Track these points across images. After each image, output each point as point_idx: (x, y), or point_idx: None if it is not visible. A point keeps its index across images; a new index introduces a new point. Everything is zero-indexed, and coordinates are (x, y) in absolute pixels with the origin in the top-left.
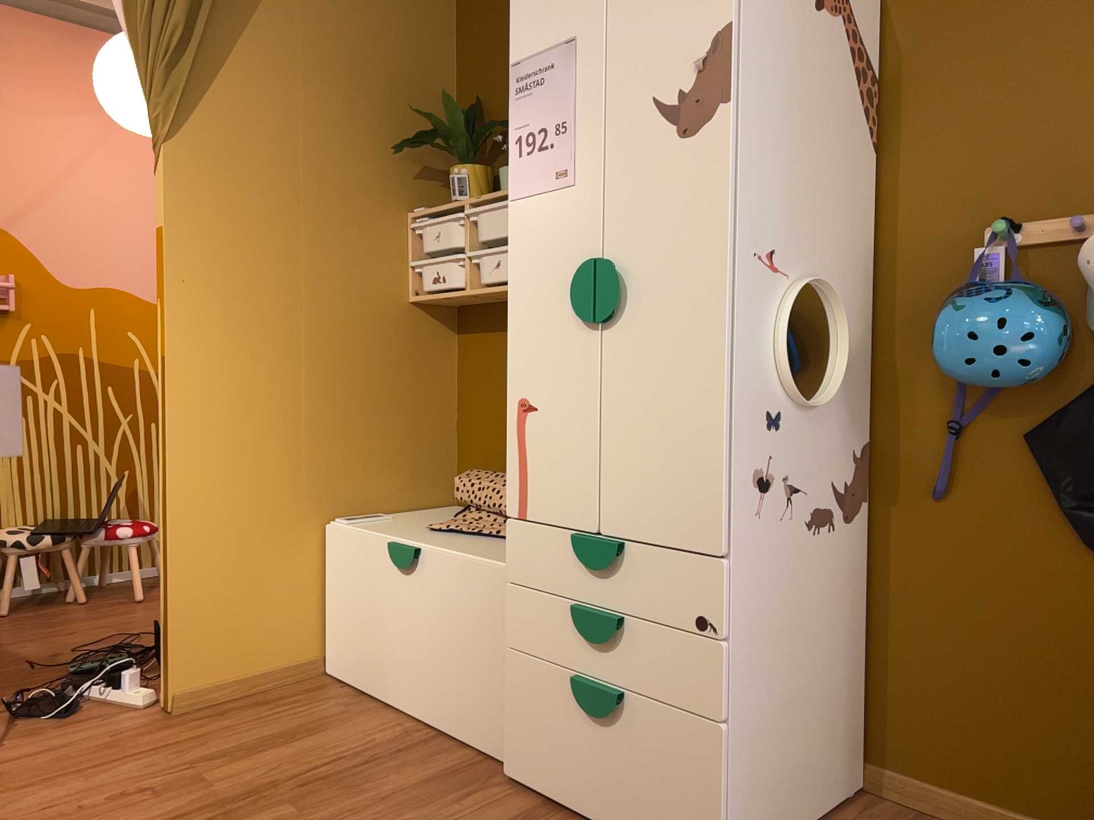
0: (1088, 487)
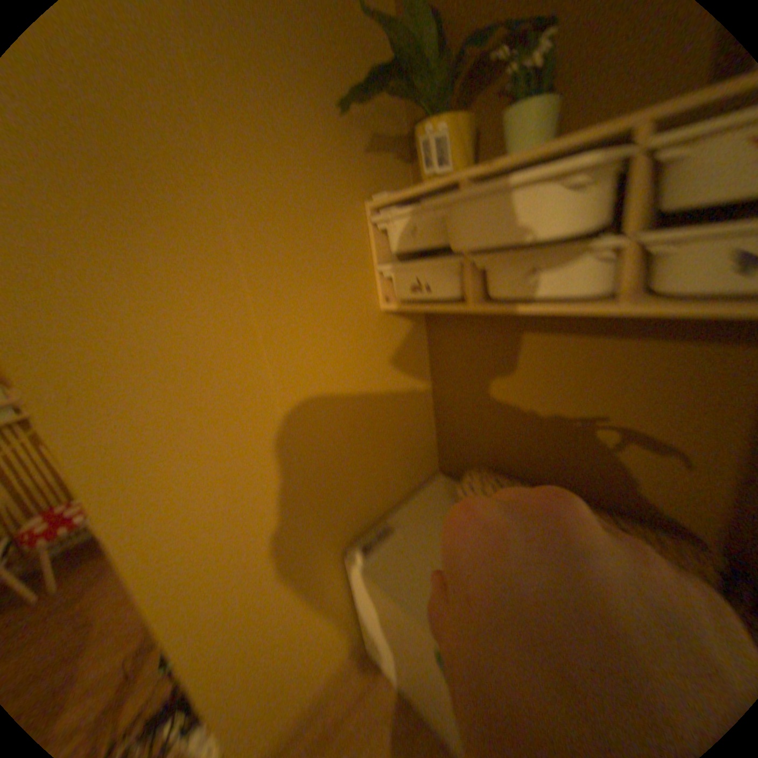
0: None
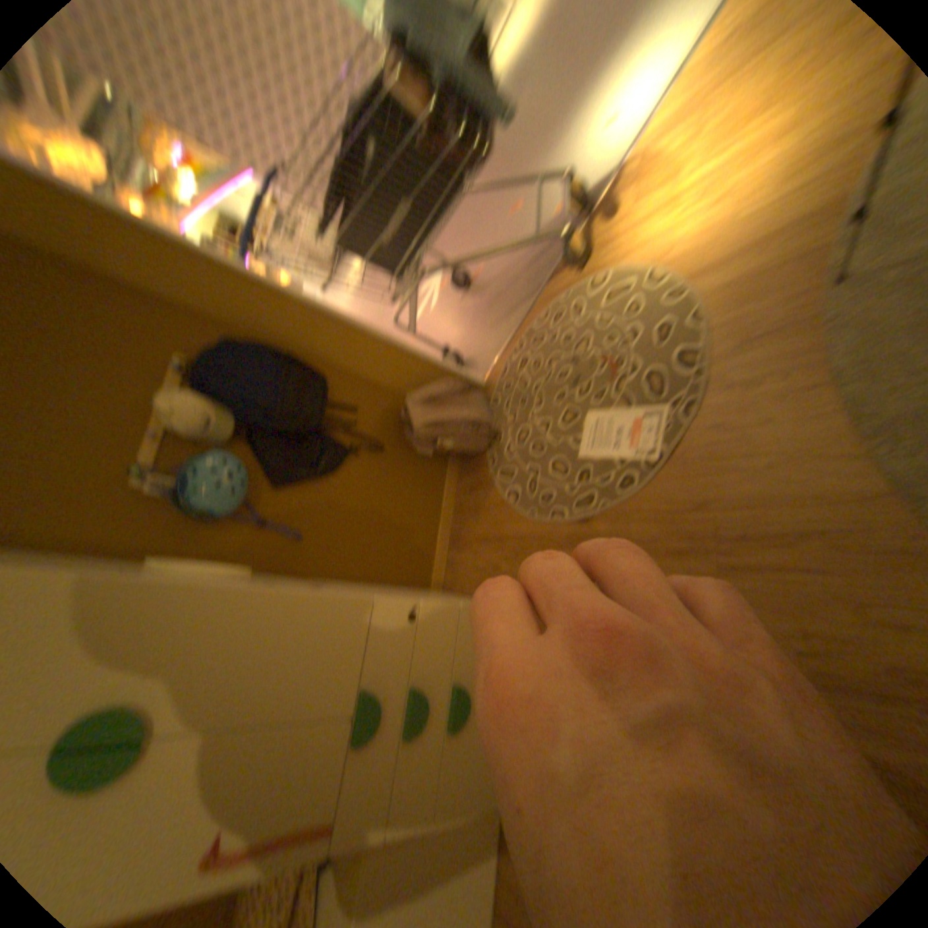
0: (308, 461)
